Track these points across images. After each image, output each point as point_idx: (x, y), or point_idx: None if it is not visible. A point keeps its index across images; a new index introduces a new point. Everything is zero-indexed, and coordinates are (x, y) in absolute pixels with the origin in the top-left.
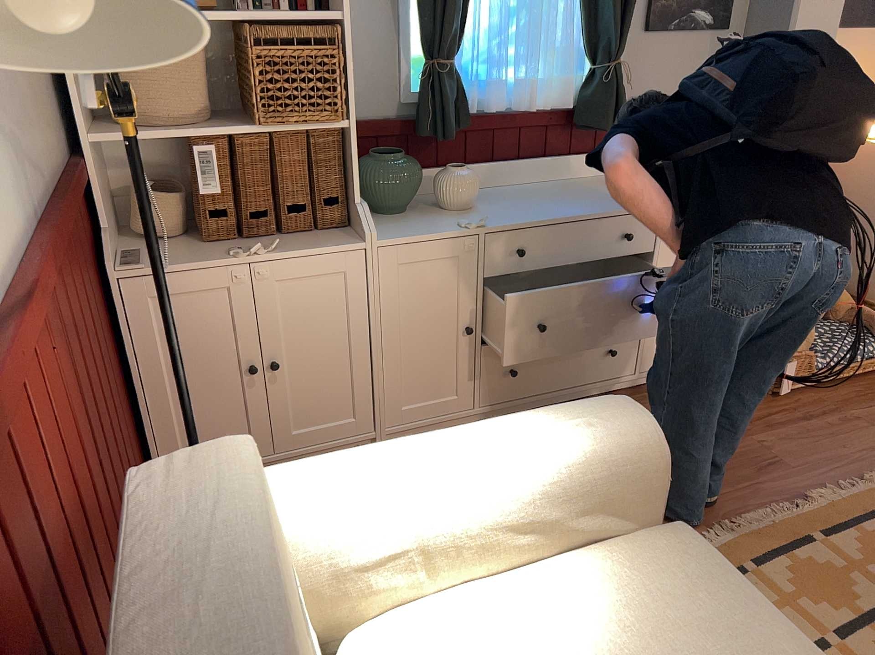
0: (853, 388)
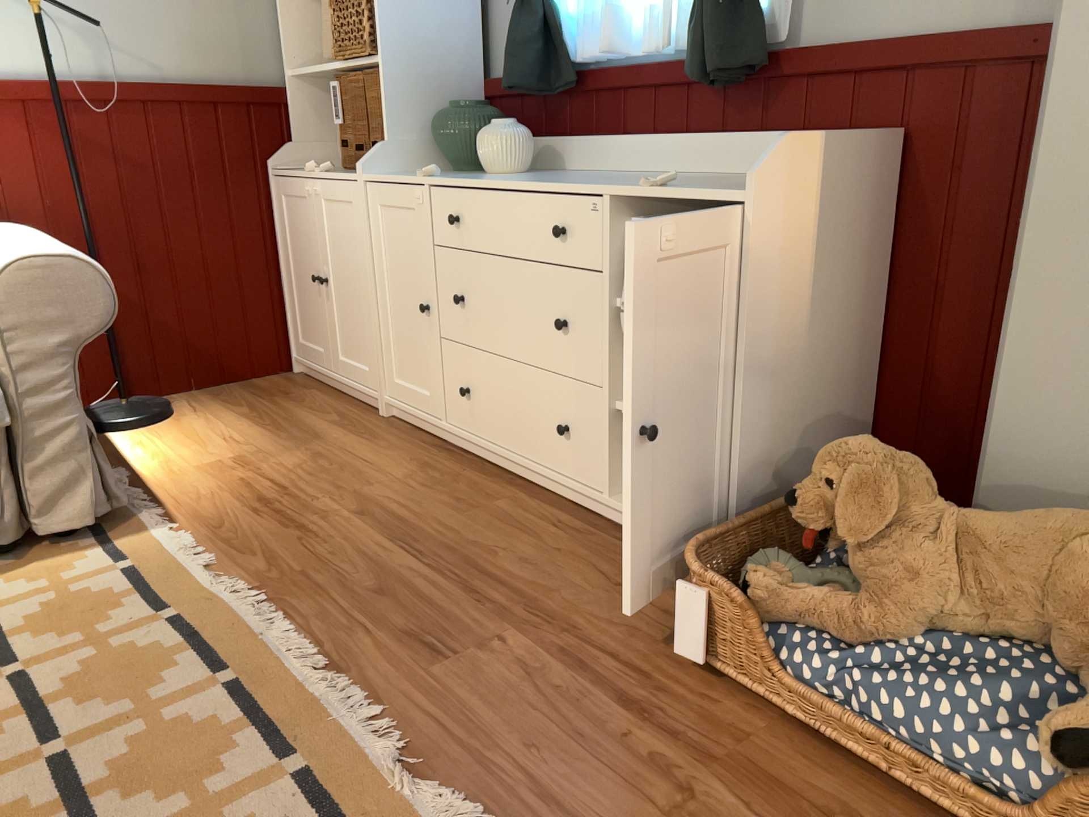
0: (873, 806)
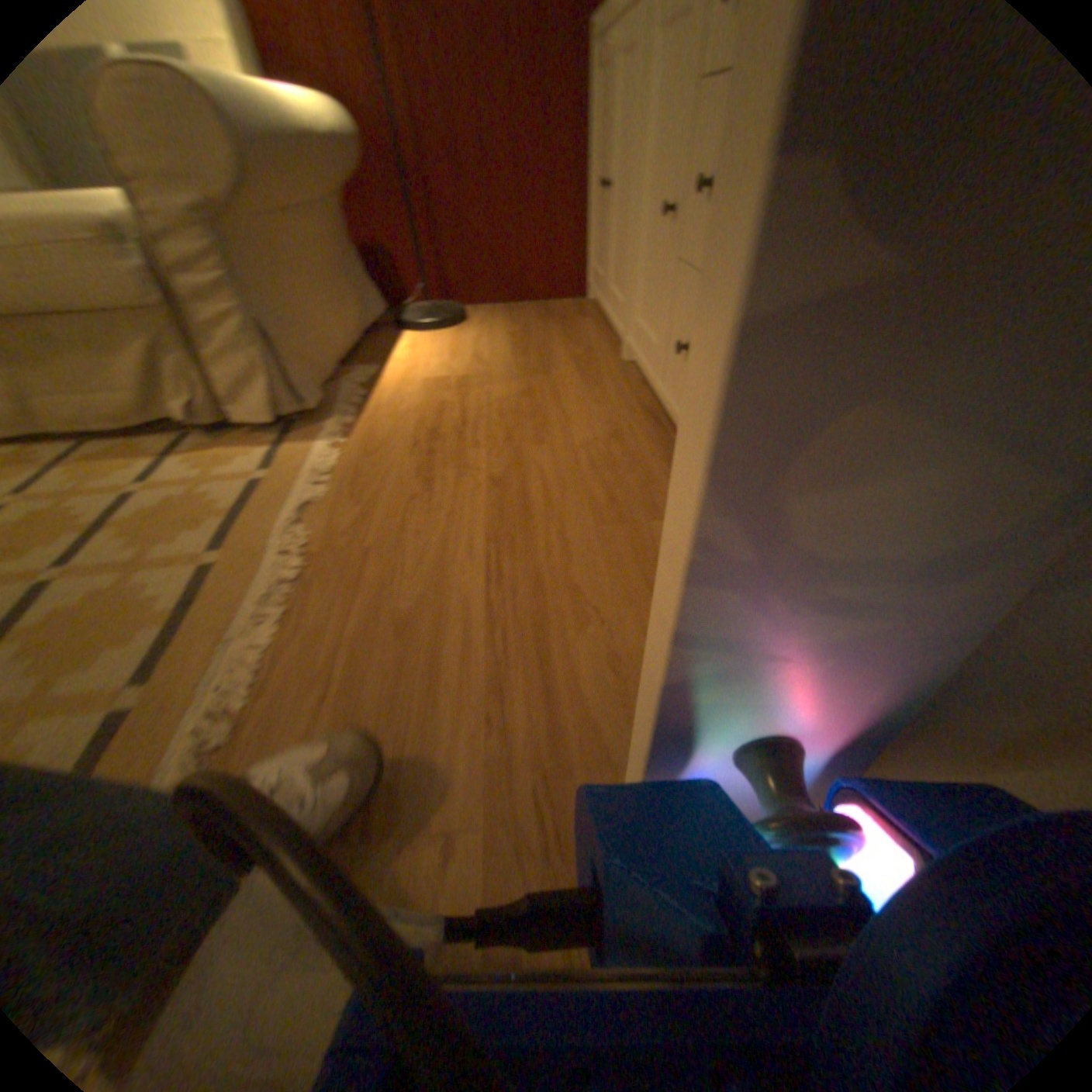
0: None
